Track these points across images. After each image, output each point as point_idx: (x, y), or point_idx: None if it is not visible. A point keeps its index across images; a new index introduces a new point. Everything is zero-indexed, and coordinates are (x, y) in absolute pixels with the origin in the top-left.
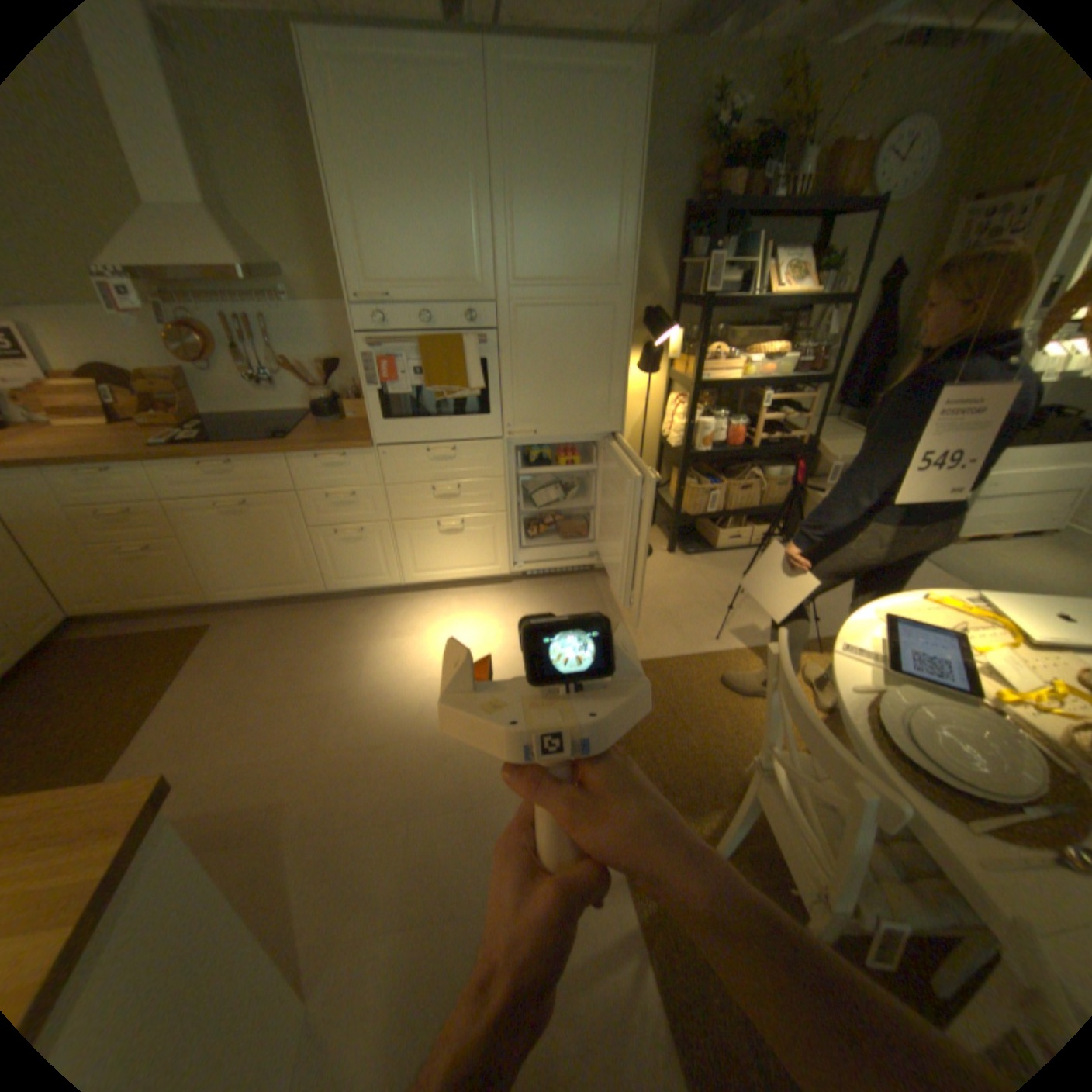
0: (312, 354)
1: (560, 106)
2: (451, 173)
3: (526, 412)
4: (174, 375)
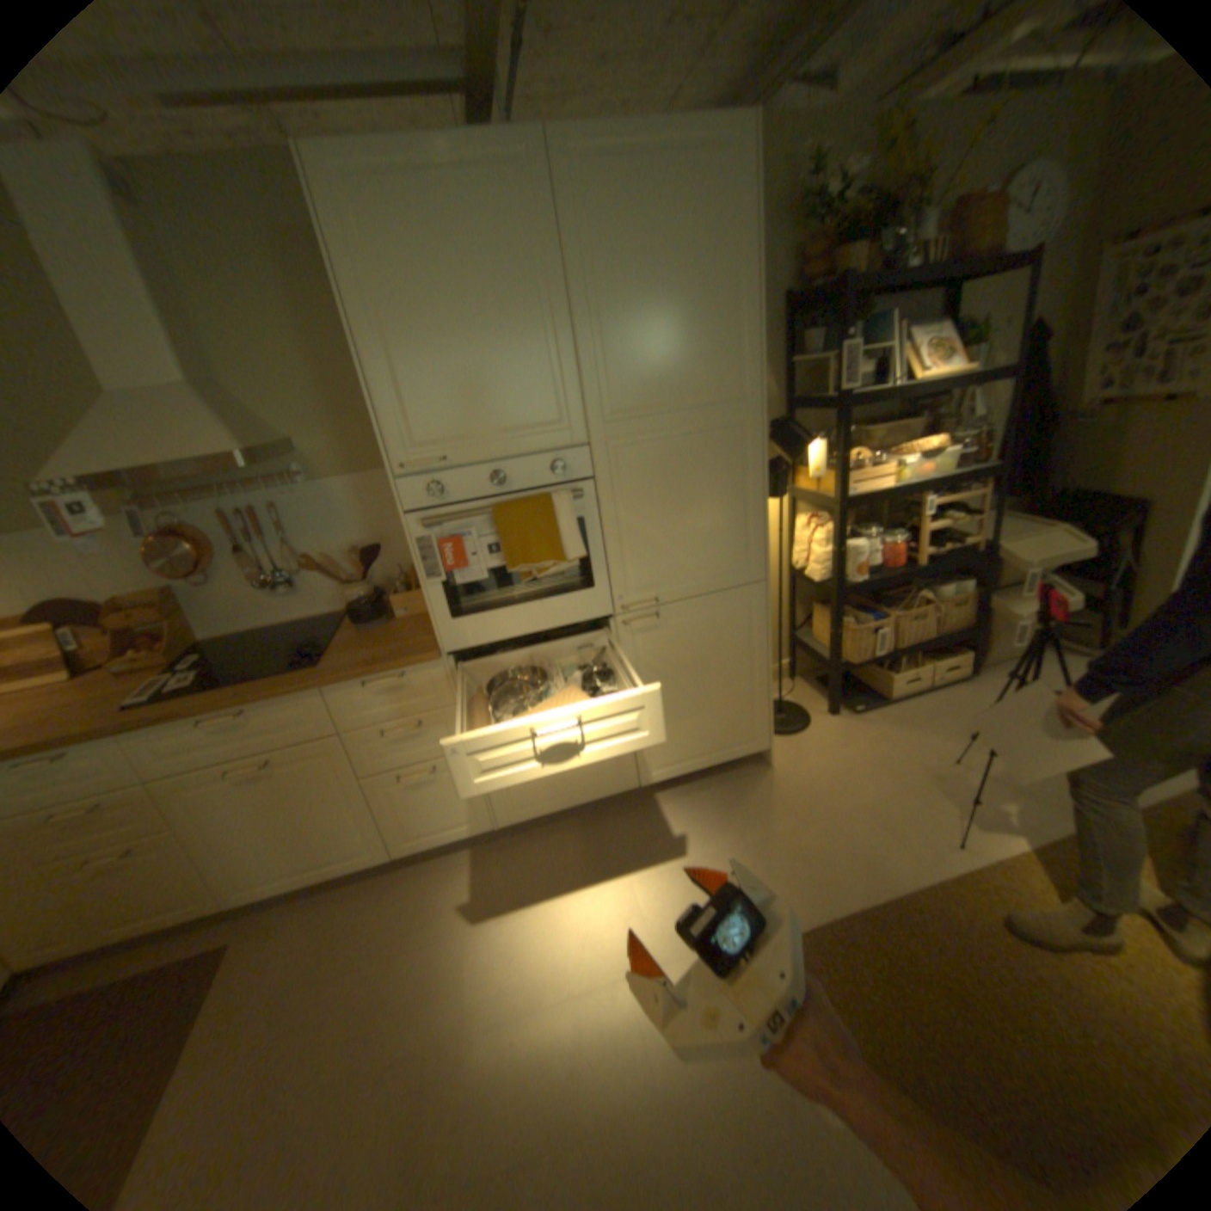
0: (343, 540)
1: (651, 190)
2: (517, 291)
3: (643, 575)
4: (162, 596)
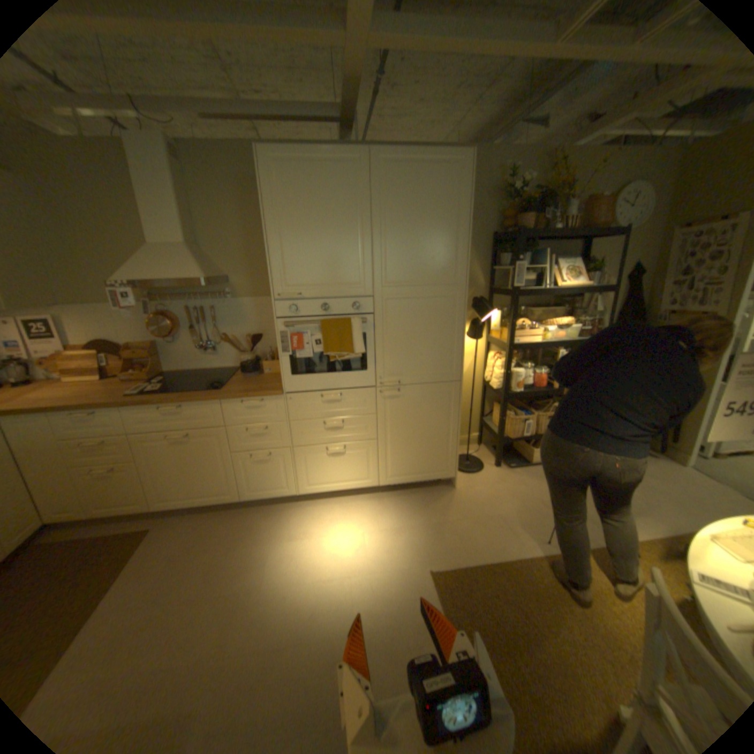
0: (244, 331)
1: (417, 181)
2: (346, 220)
3: (393, 368)
4: (150, 346)
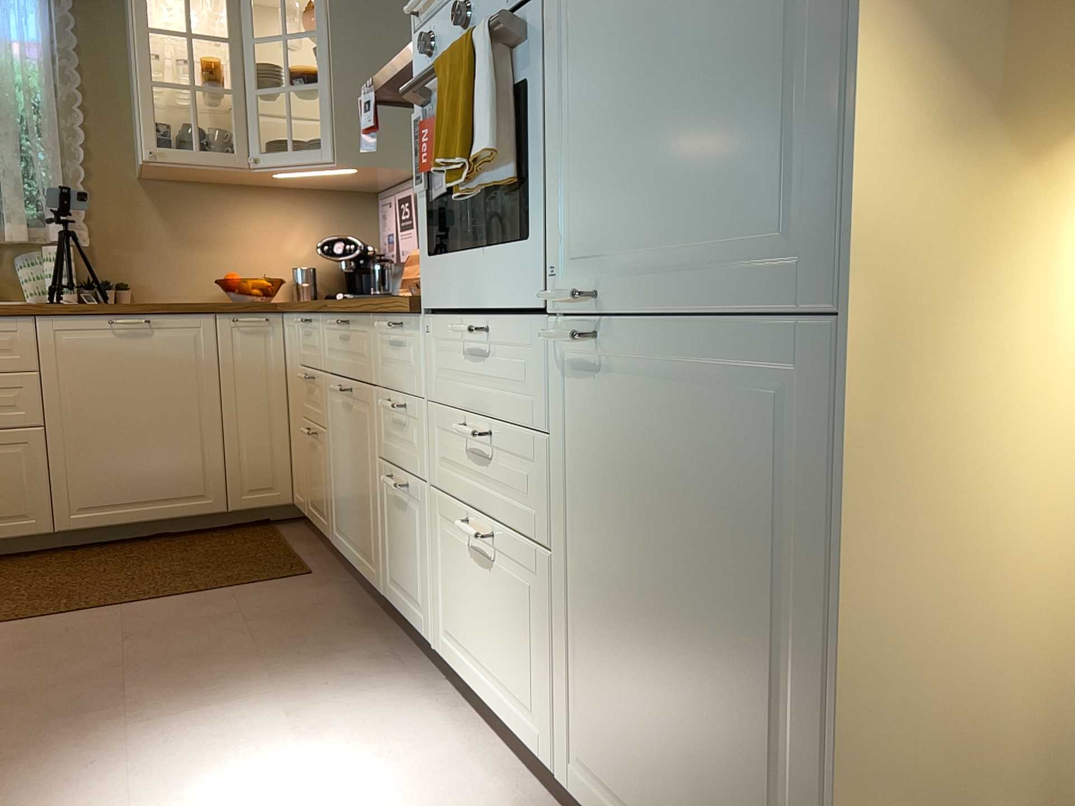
0: None
1: None
2: None
3: (593, 225)
4: None
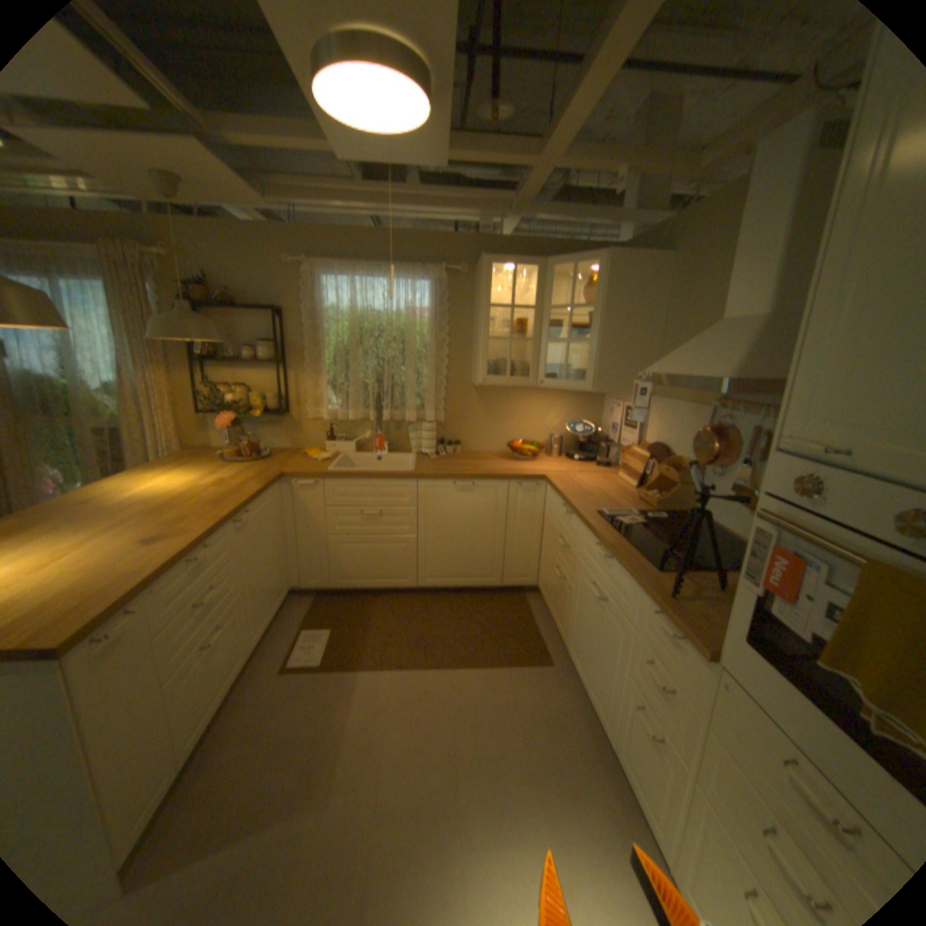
0: None
1: None
2: None
3: None
4: (689, 470)
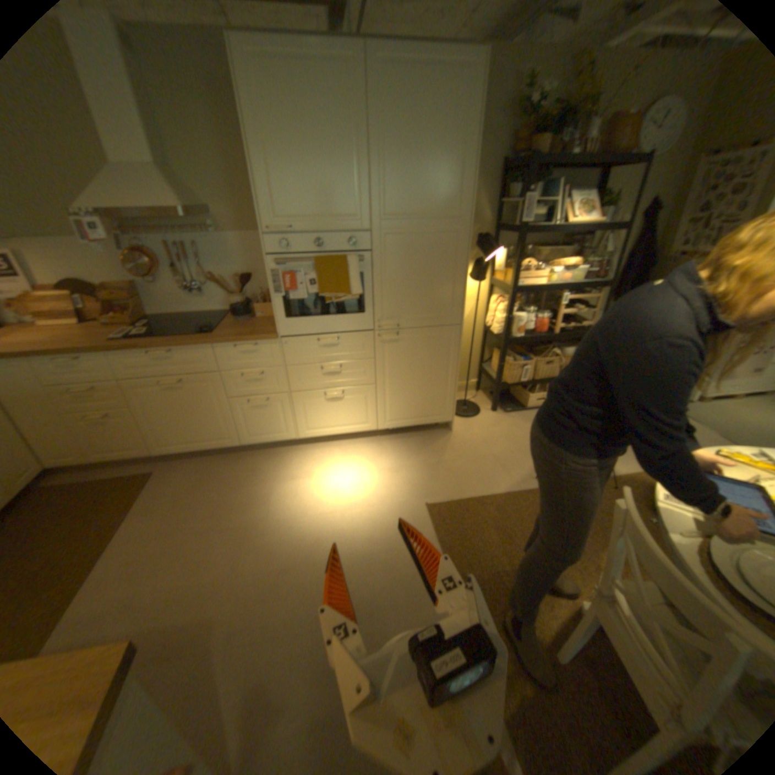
0: (232, 269)
1: (422, 88)
2: (341, 137)
3: (392, 310)
4: (130, 285)
